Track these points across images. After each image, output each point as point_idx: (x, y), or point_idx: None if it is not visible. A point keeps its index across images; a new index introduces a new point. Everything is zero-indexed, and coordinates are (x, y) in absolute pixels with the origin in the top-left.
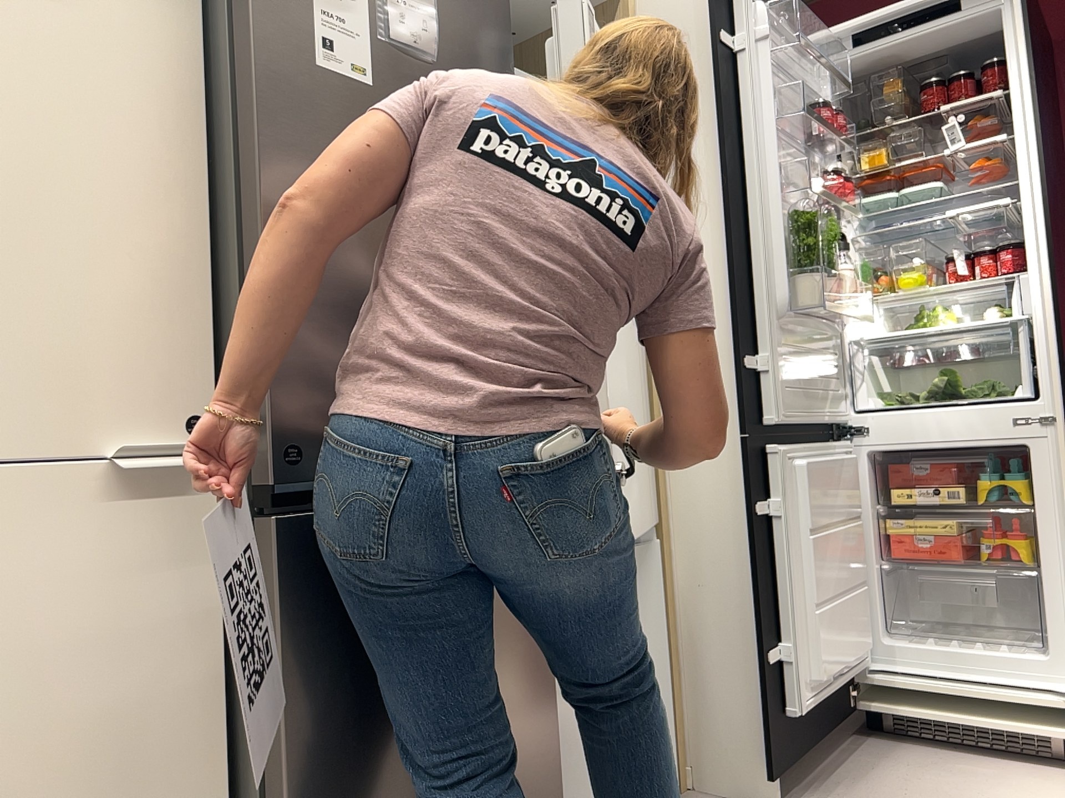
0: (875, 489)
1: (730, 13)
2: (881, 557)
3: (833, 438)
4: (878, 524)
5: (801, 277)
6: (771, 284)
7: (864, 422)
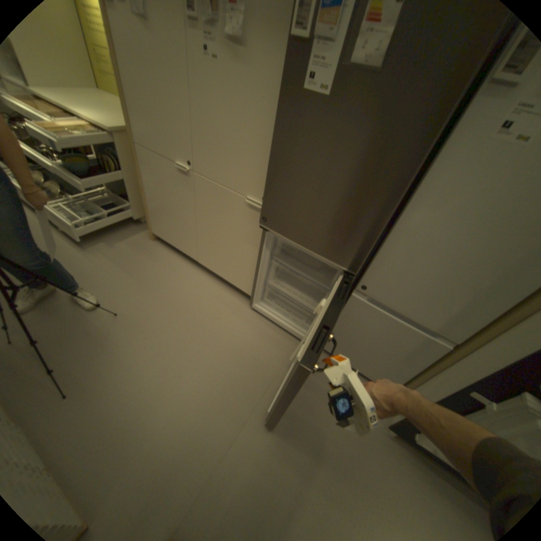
0: None
1: None
2: None
3: None
4: None
5: None
6: None
7: None
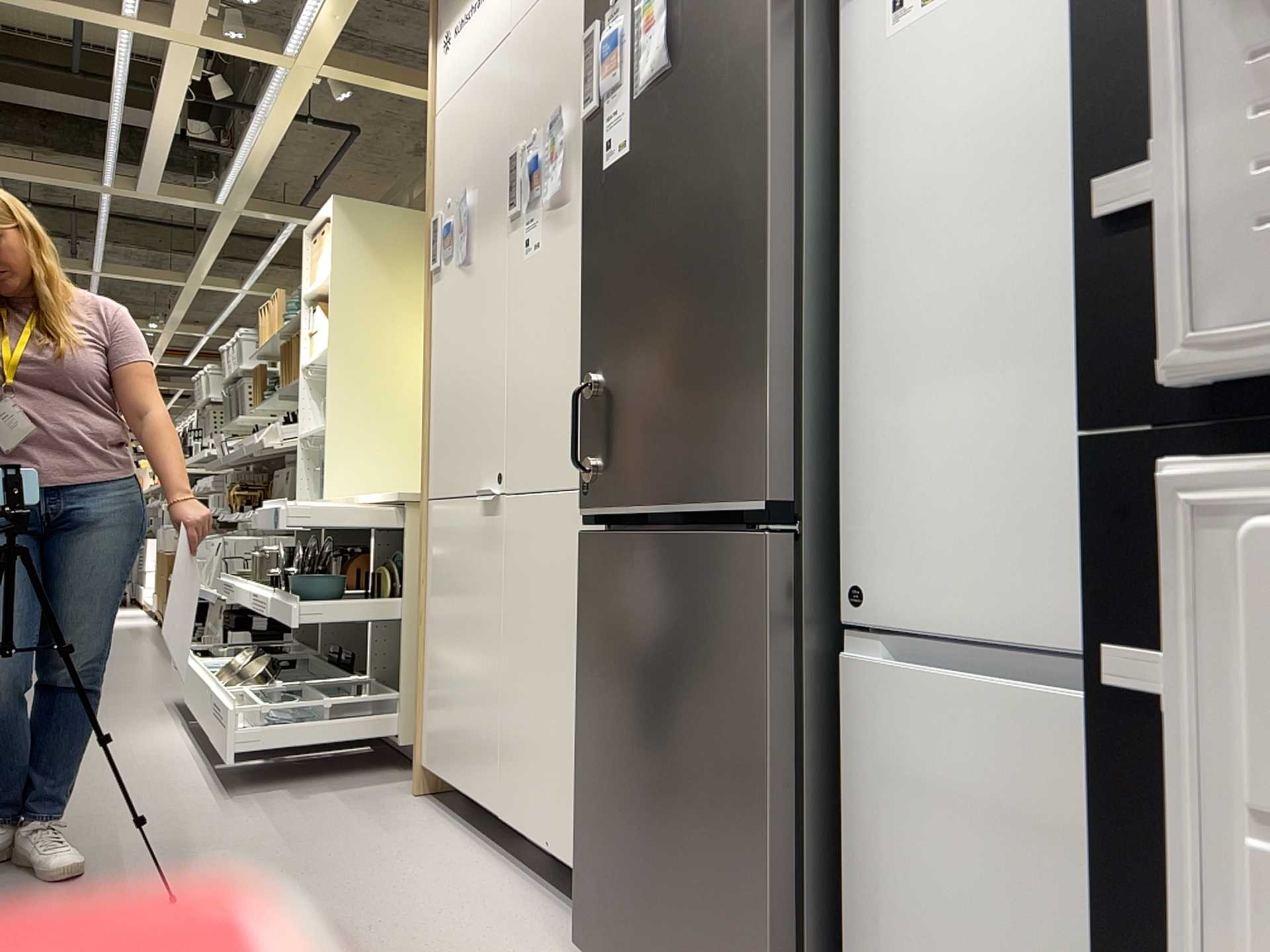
0: None
1: None
2: None
3: None
4: None
5: None
6: None
7: None
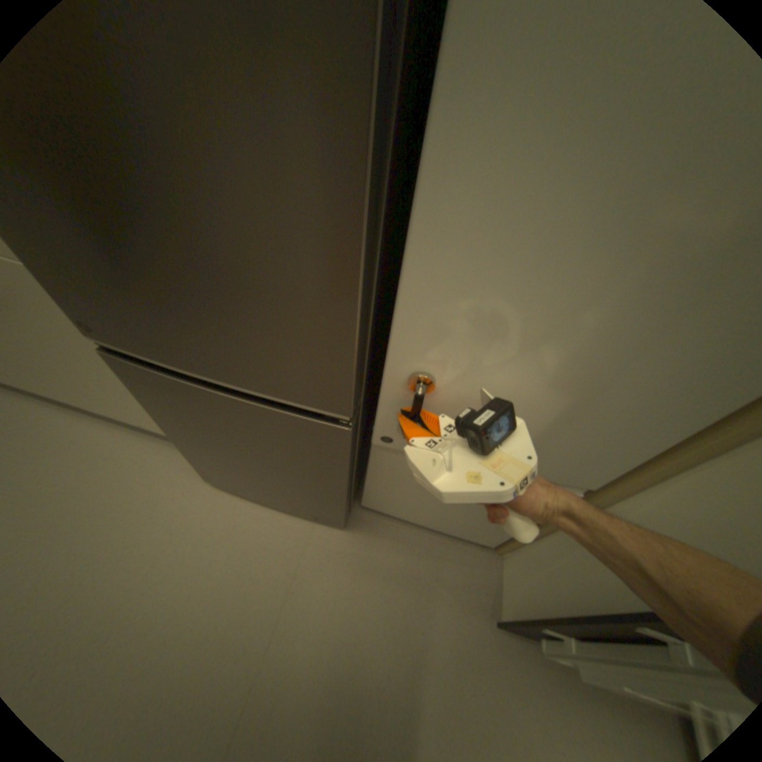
0: None
1: None
2: None
3: None
4: None
5: None
6: None
7: None
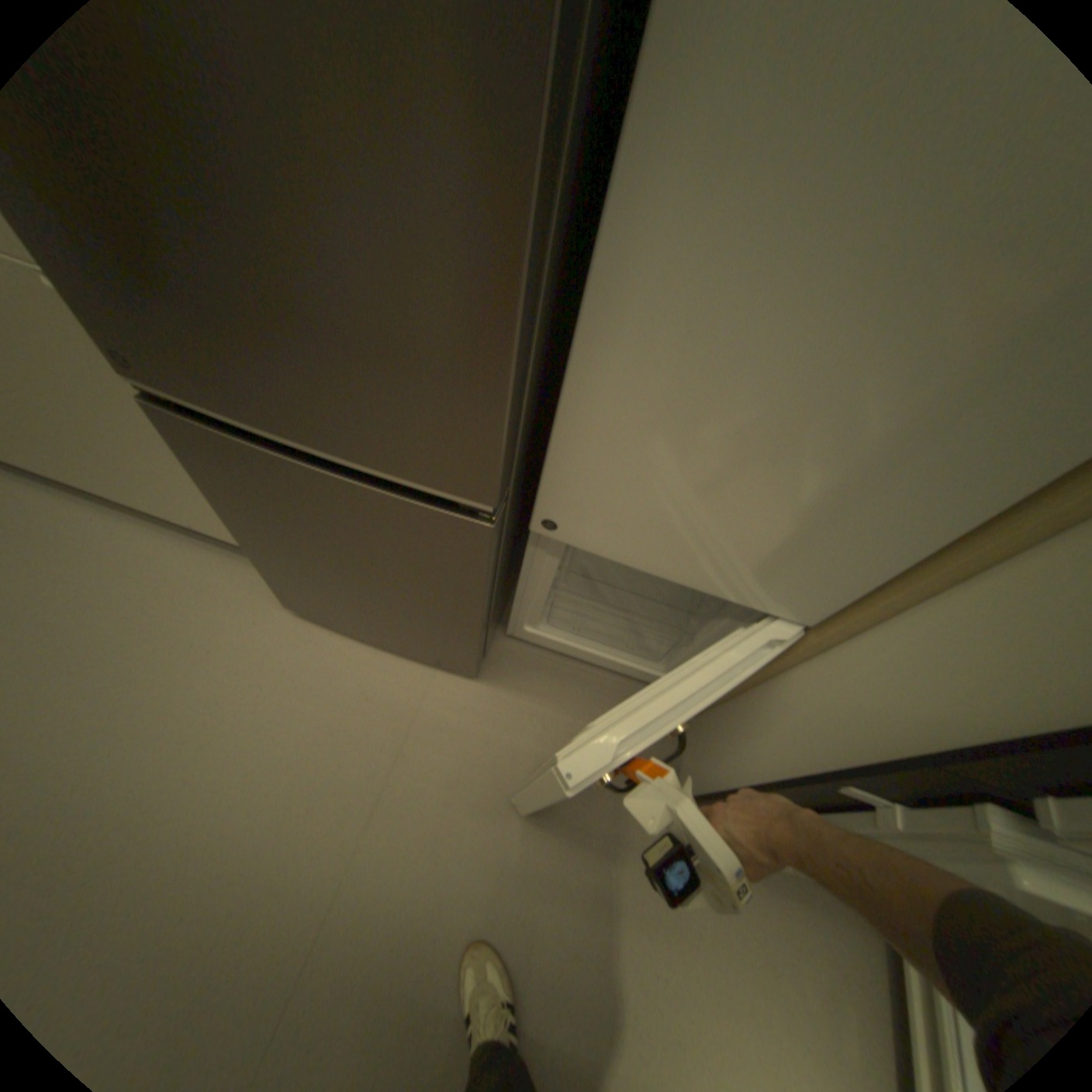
0: None
1: None
2: None
3: None
4: None
5: None
6: None
7: None
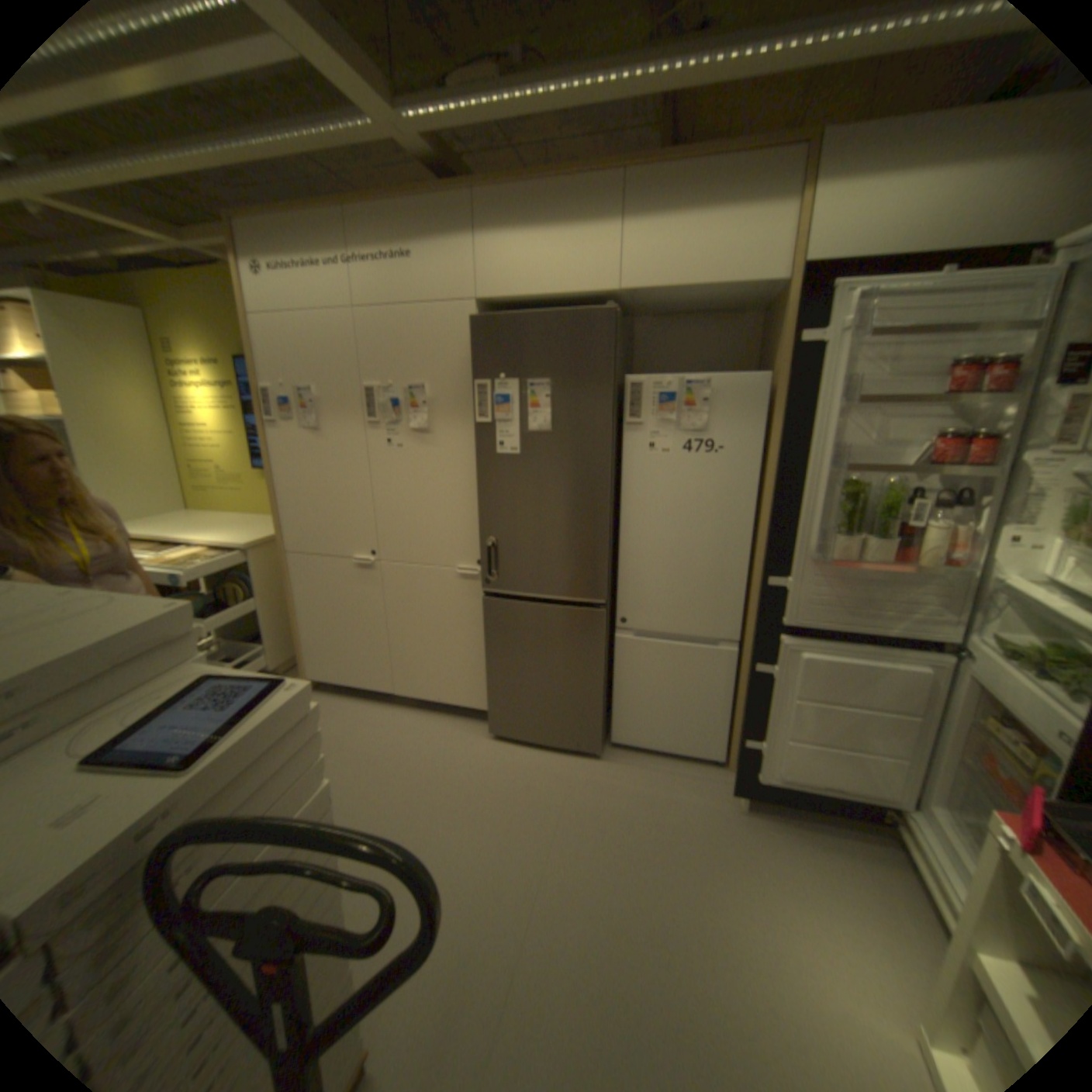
0: (979, 707)
1: (828, 307)
2: (963, 757)
3: (934, 650)
4: (971, 733)
5: (843, 532)
6: (805, 534)
7: (975, 651)
